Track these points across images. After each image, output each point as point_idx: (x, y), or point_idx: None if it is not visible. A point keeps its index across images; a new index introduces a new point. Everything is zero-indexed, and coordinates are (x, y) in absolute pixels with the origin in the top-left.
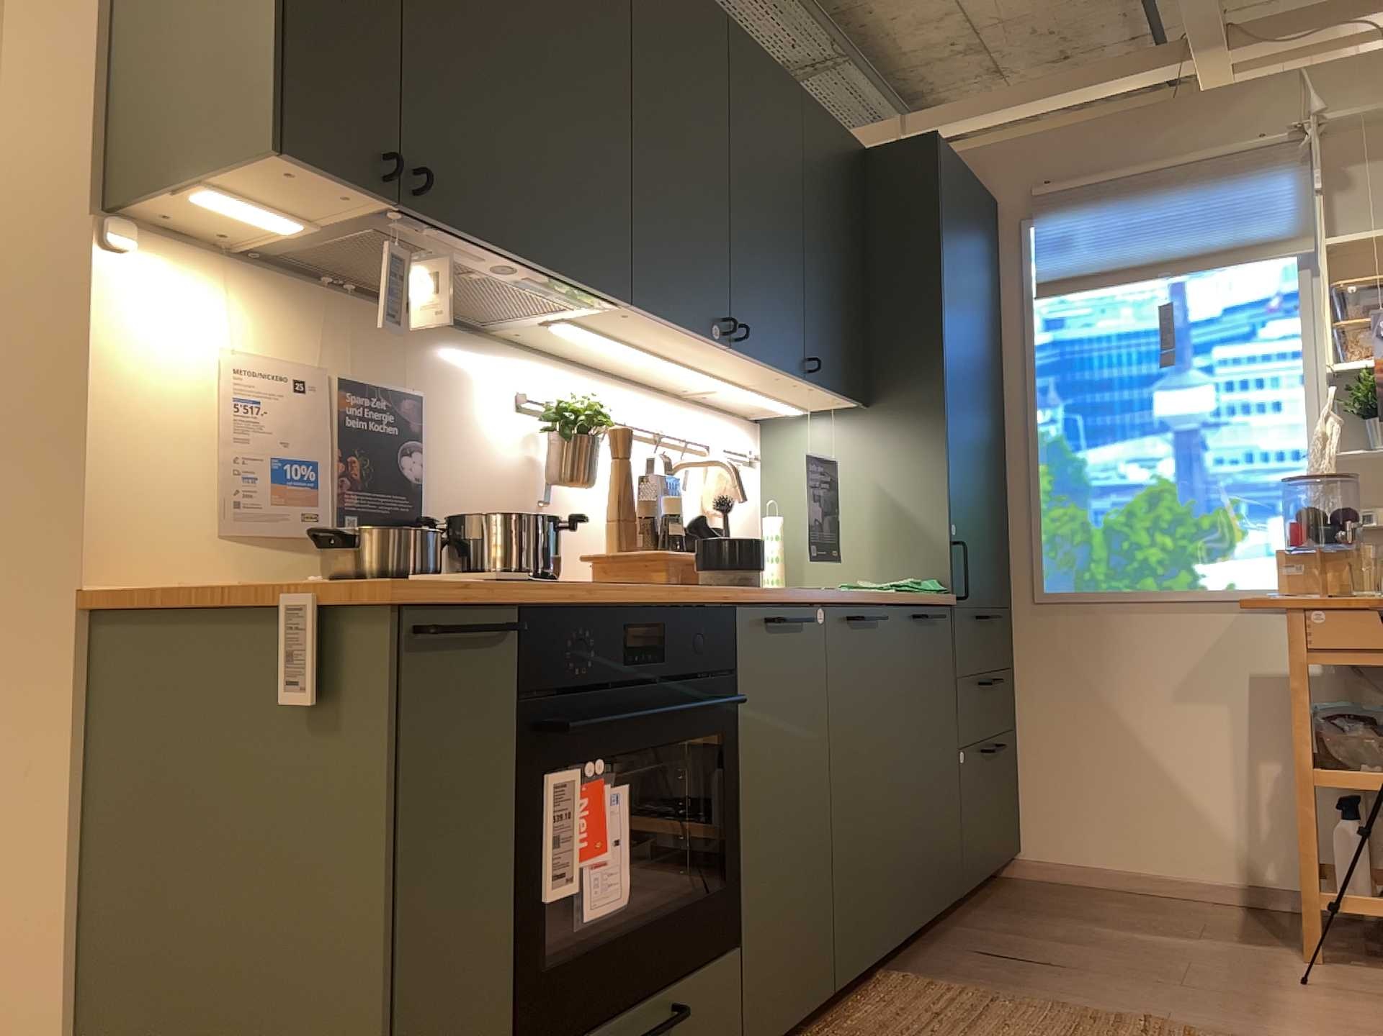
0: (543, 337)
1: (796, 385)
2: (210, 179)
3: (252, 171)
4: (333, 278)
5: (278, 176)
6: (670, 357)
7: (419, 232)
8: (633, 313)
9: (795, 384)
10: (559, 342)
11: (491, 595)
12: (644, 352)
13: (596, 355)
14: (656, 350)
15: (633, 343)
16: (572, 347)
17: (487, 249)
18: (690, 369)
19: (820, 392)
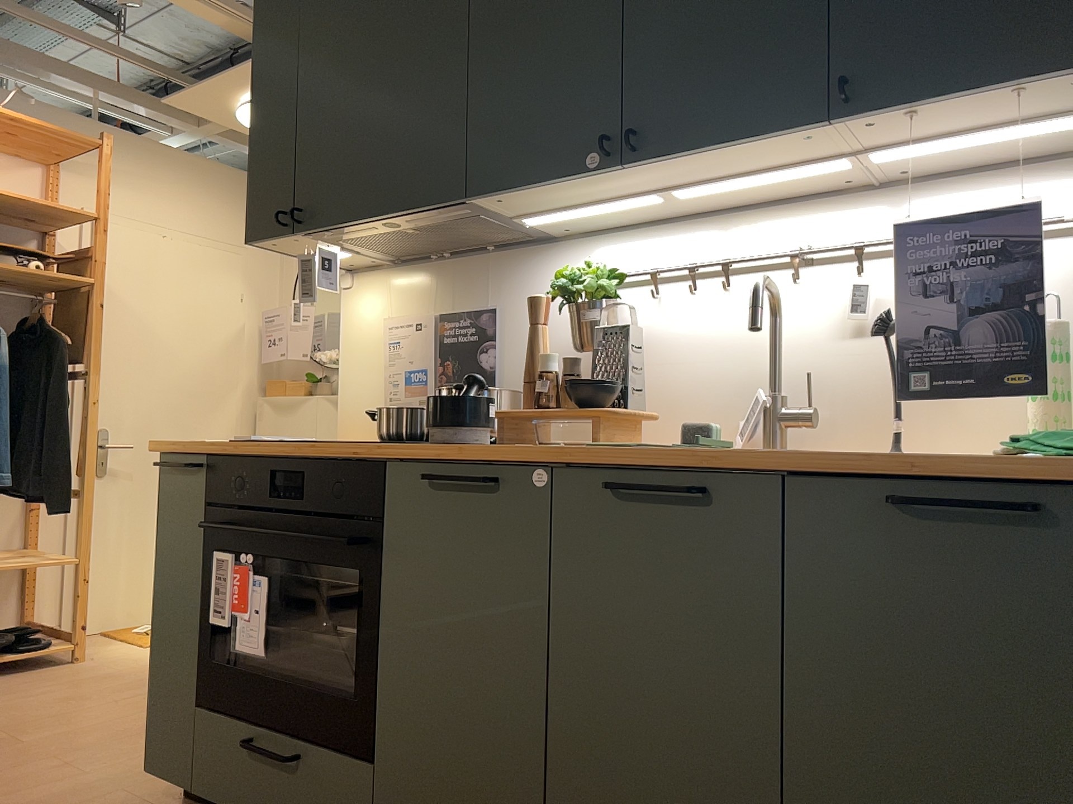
0: (593, 221)
1: (880, 125)
2: (290, 255)
3: (276, 249)
4: (432, 254)
5: (278, 246)
6: (662, 190)
7: (333, 235)
8: (503, 197)
9: (878, 126)
10: (609, 218)
11: (189, 448)
12: (627, 200)
13: (658, 210)
14: (635, 194)
15: (600, 201)
16: (628, 215)
17: (357, 225)
18: (717, 184)
19: (956, 105)
